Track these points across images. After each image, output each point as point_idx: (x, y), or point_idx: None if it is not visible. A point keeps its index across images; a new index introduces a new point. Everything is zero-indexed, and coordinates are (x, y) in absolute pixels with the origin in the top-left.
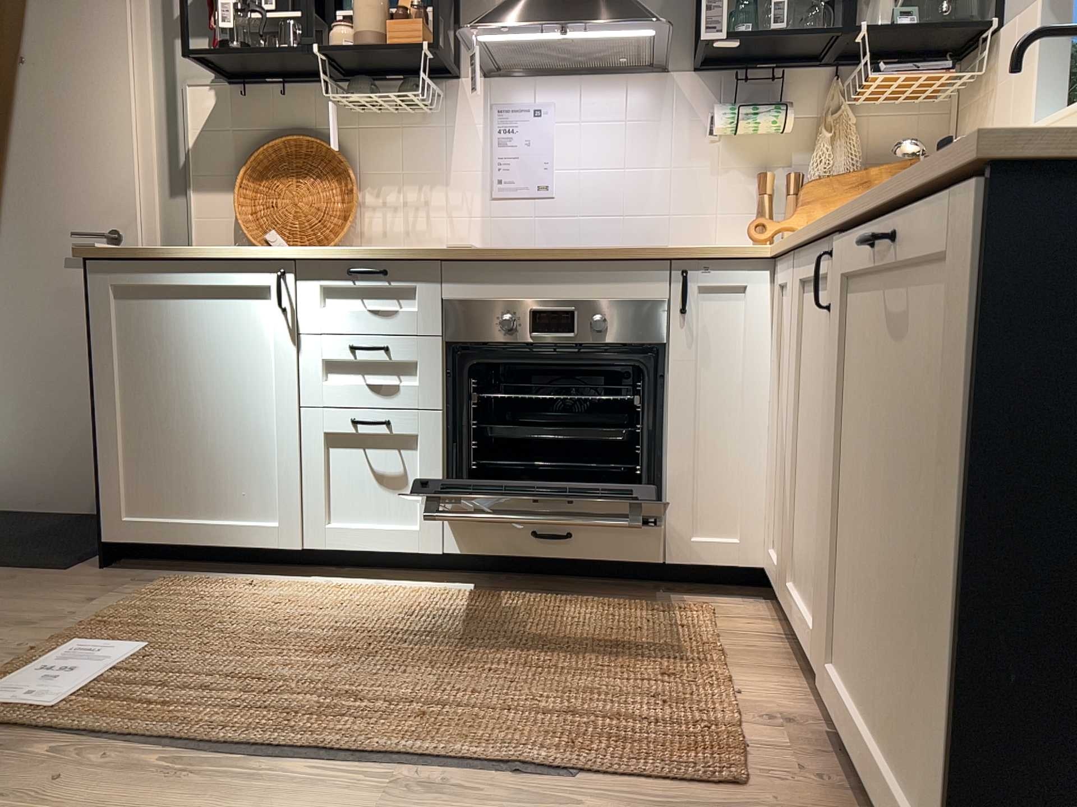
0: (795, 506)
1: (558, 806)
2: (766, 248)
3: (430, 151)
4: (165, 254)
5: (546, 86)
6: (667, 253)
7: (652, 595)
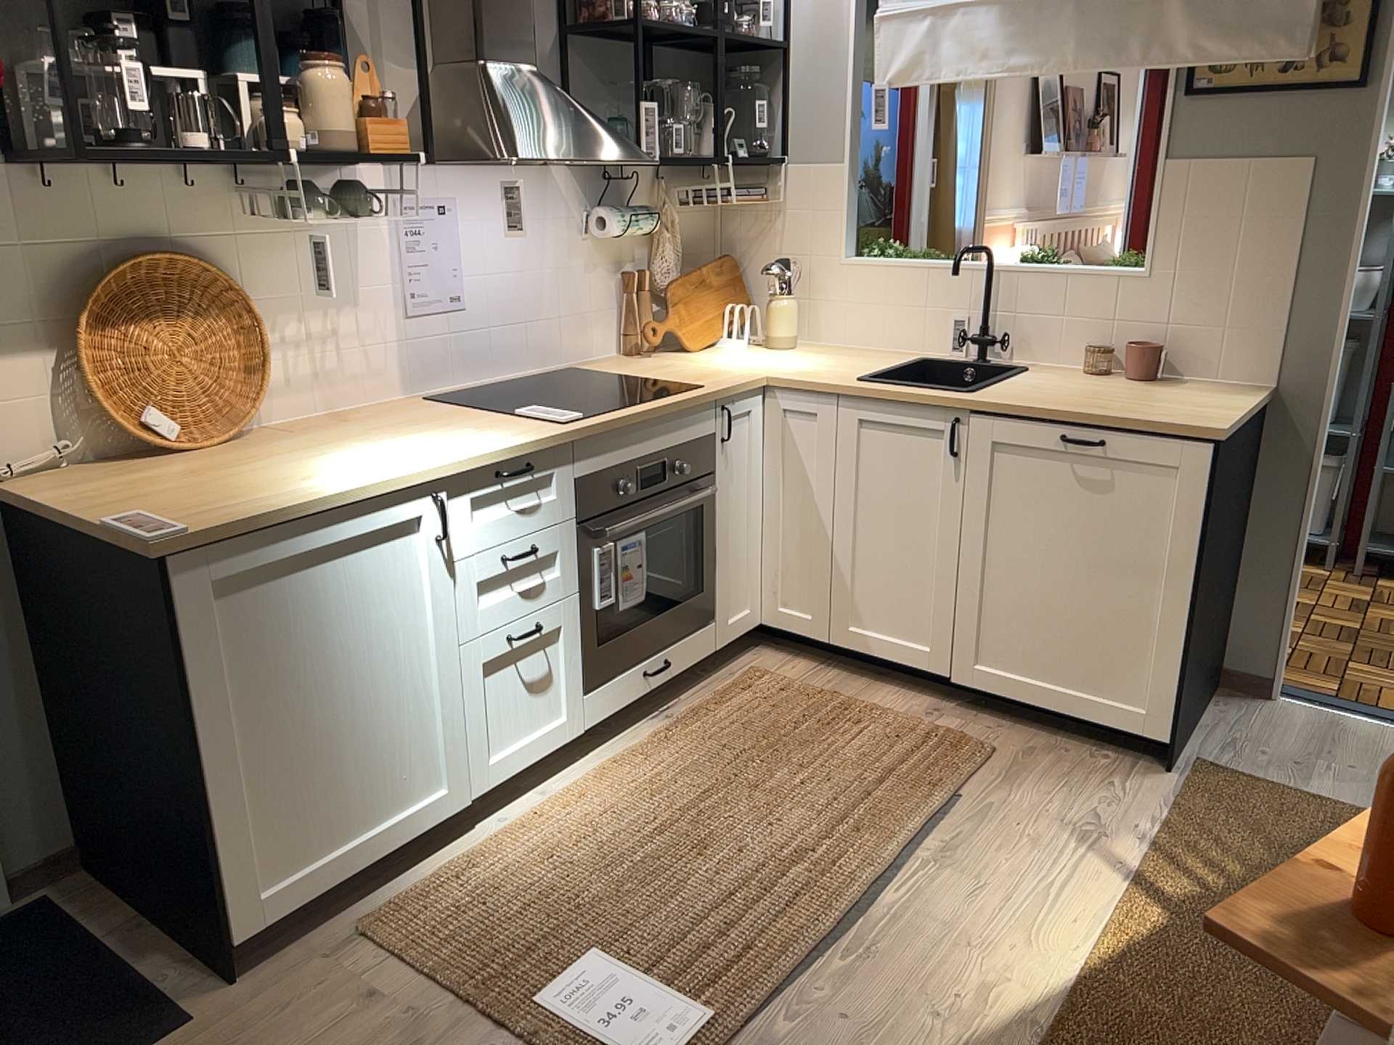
0: (852, 575)
1: (981, 811)
2: (766, 377)
3: (335, 265)
4: (297, 513)
5: (450, 179)
6: (719, 394)
7: (706, 682)
